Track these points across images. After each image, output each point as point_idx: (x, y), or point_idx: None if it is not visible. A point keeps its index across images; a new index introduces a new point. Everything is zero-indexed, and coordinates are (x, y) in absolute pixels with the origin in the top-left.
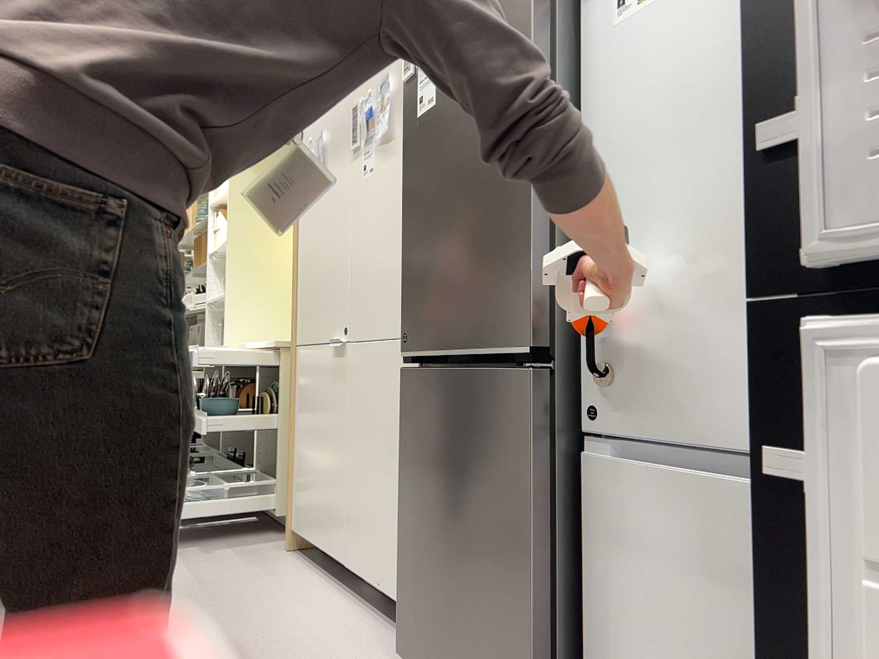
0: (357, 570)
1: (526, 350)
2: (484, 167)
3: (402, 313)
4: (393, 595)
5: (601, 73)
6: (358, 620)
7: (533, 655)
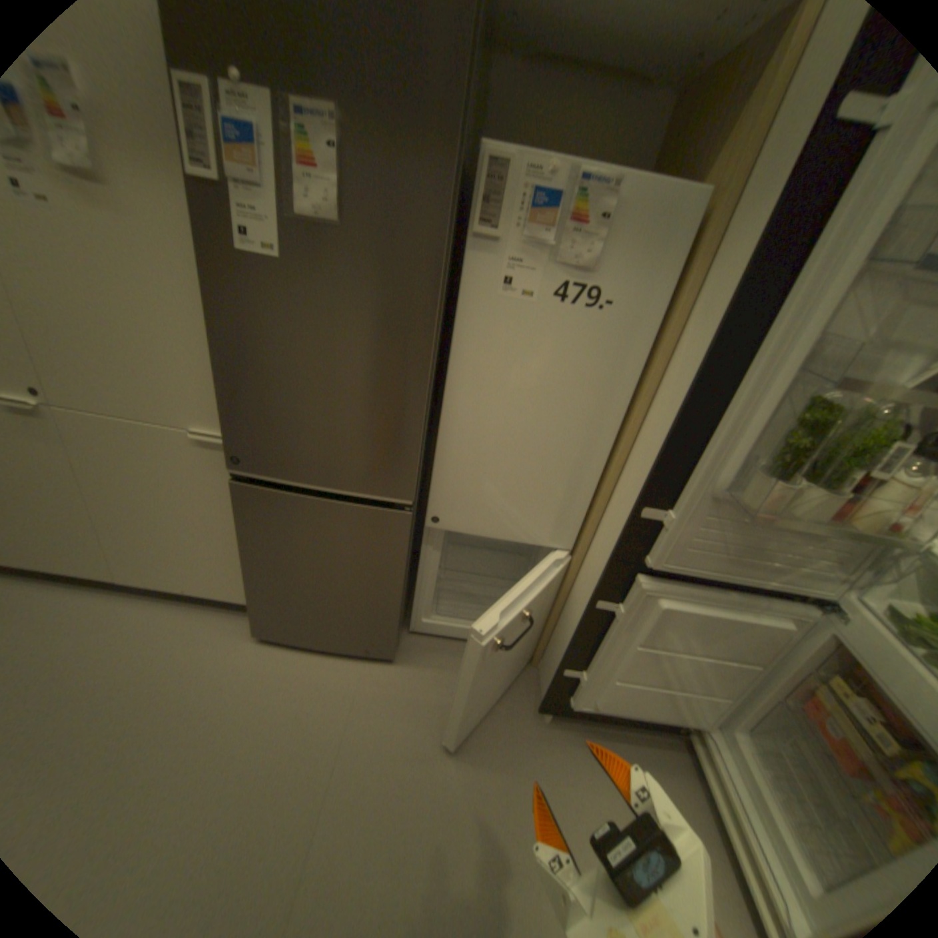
0: (140, 583)
1: (405, 498)
2: (367, 365)
3: (223, 434)
4: (206, 594)
5: (473, 319)
6: (169, 616)
7: (392, 621)
